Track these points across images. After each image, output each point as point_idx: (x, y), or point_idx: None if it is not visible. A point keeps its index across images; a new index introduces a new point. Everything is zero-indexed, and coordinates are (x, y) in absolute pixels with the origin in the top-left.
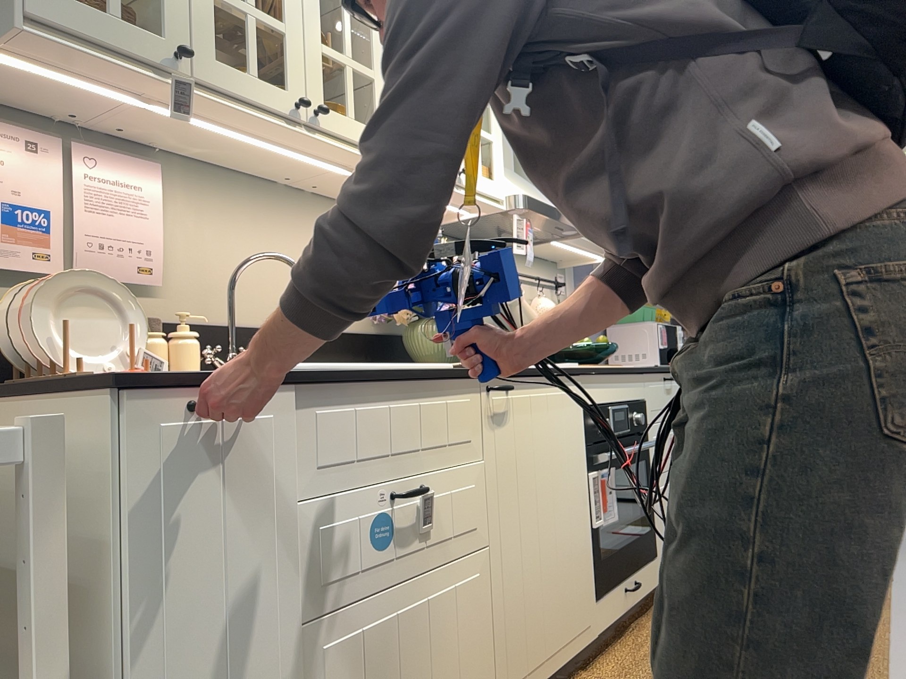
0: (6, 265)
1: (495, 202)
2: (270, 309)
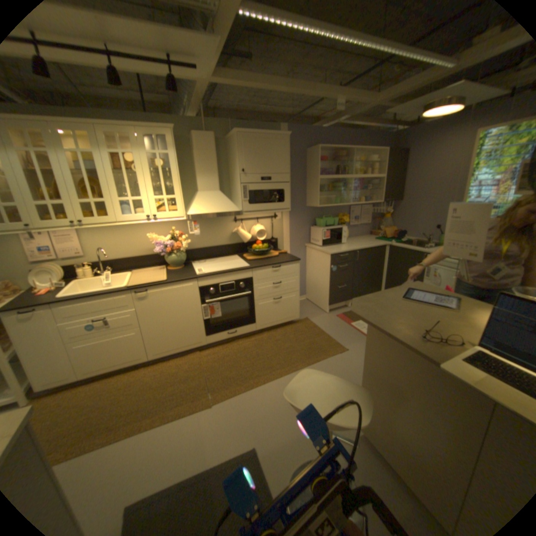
0: (43, 260)
1: (179, 219)
2: (122, 254)
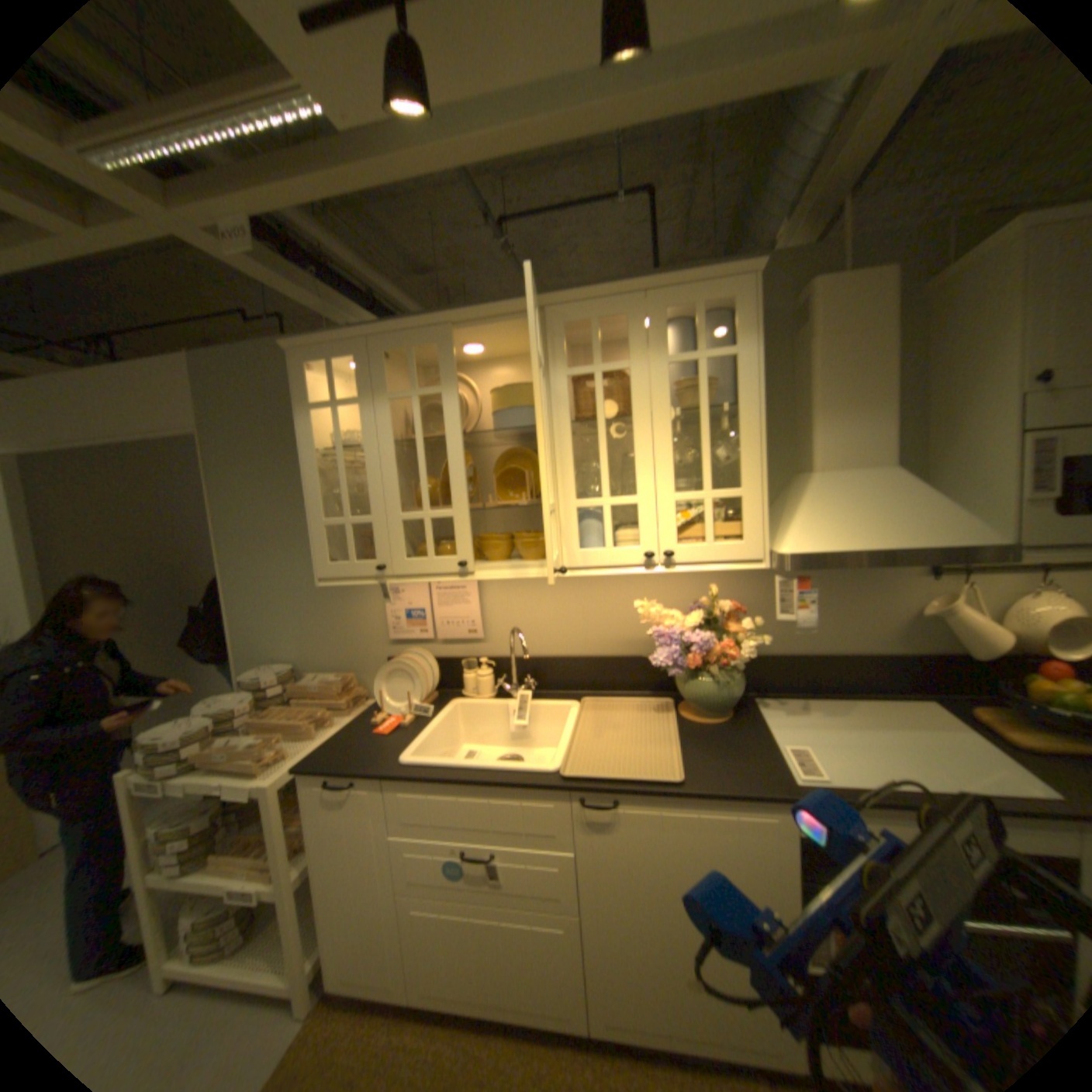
0: (412, 638)
1: (744, 566)
2: (564, 645)
